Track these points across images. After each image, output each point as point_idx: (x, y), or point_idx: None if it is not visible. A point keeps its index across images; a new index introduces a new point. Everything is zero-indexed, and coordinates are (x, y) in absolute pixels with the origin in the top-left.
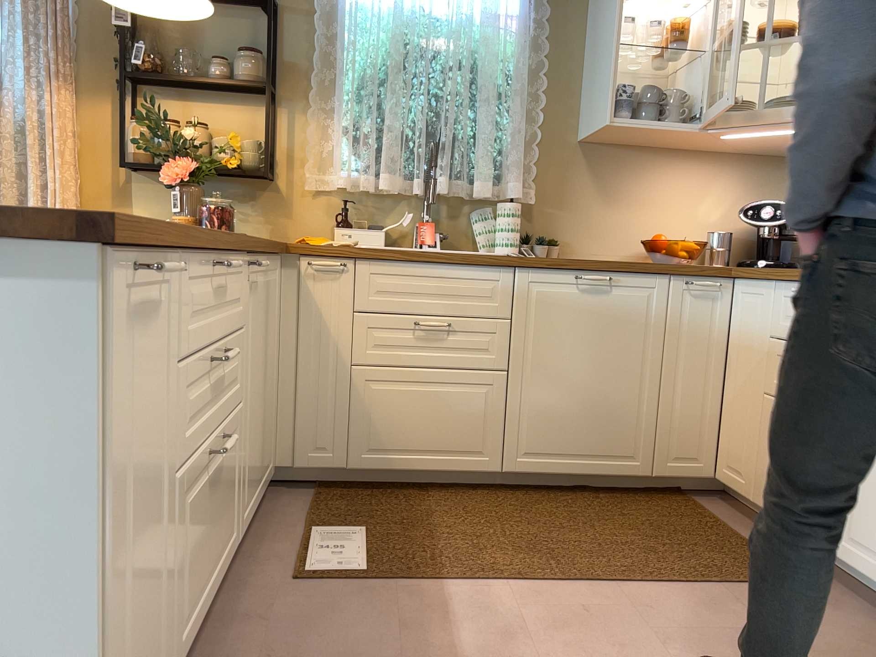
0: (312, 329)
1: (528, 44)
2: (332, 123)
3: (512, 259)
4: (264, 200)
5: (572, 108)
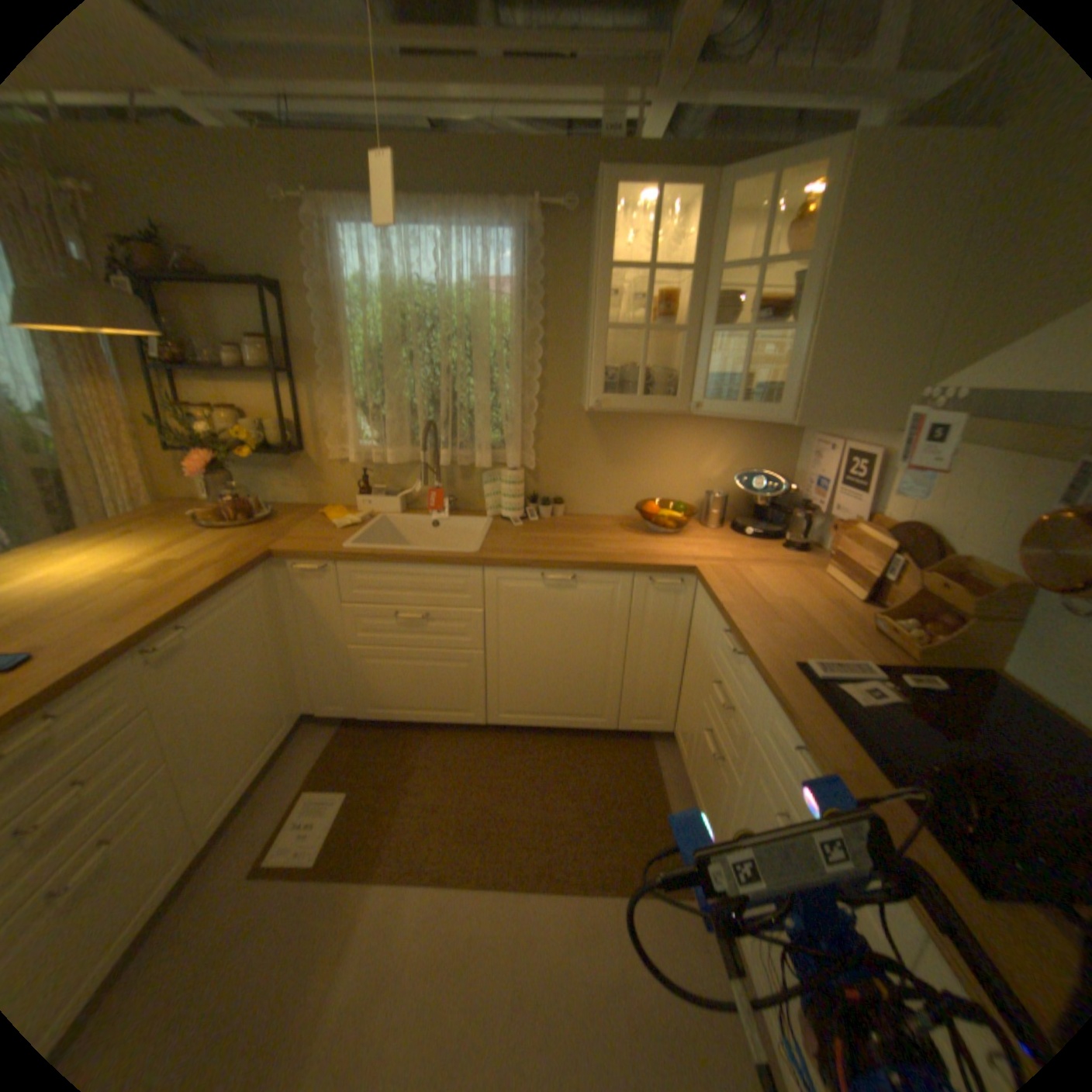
0: (309, 618)
1: (522, 312)
2: (345, 399)
3: (478, 562)
4: (298, 469)
5: (574, 373)
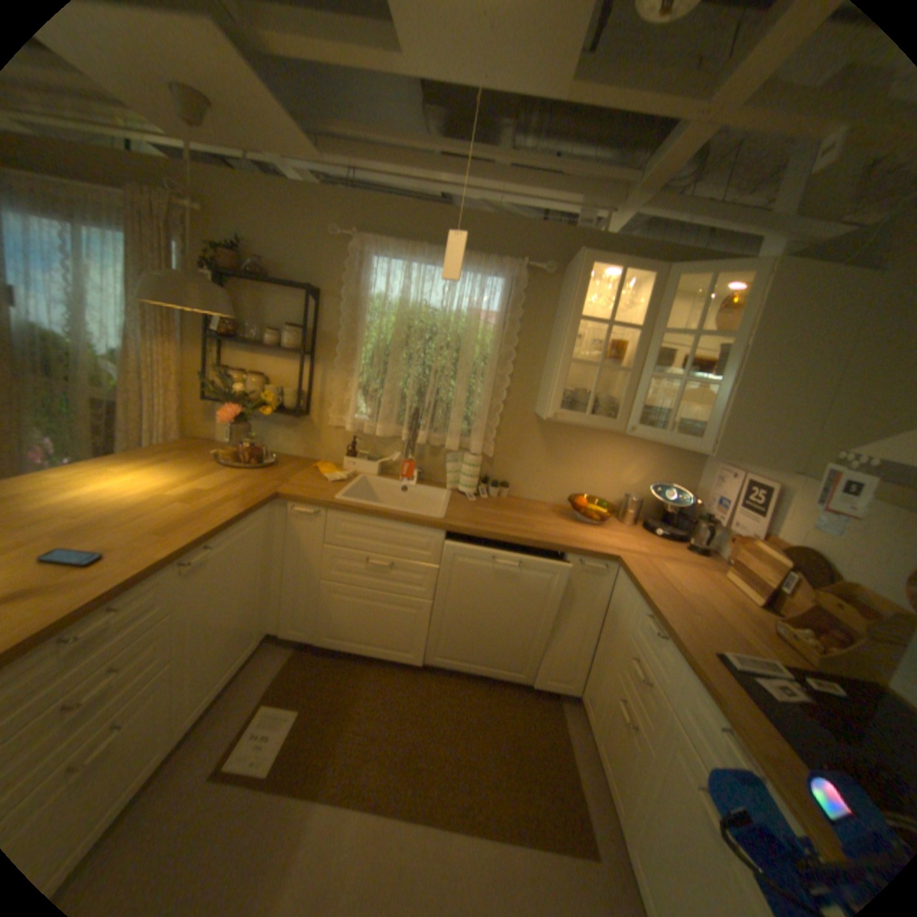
0: (294, 552)
1: (501, 337)
2: (350, 381)
3: (443, 527)
4: (300, 428)
5: (532, 387)
